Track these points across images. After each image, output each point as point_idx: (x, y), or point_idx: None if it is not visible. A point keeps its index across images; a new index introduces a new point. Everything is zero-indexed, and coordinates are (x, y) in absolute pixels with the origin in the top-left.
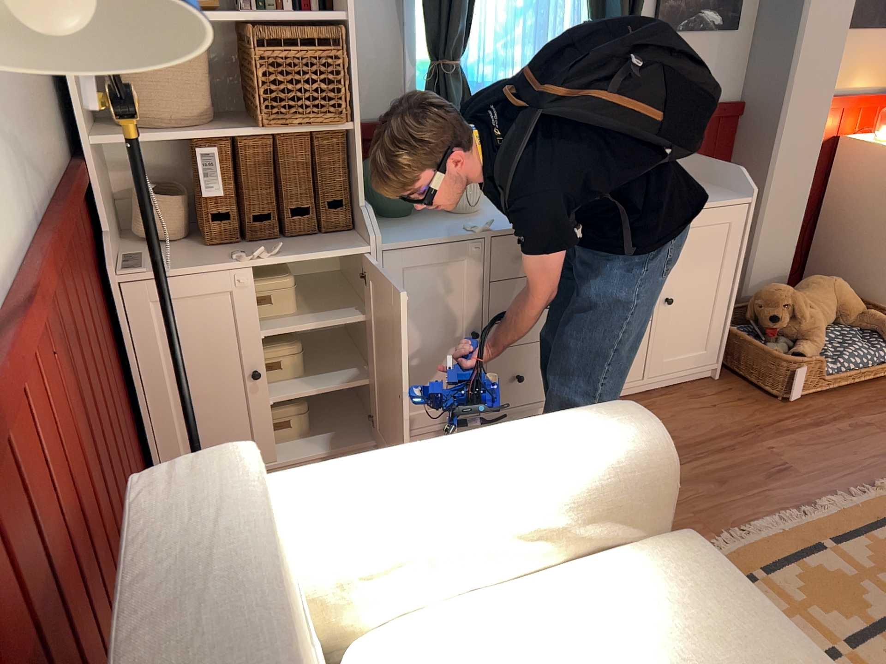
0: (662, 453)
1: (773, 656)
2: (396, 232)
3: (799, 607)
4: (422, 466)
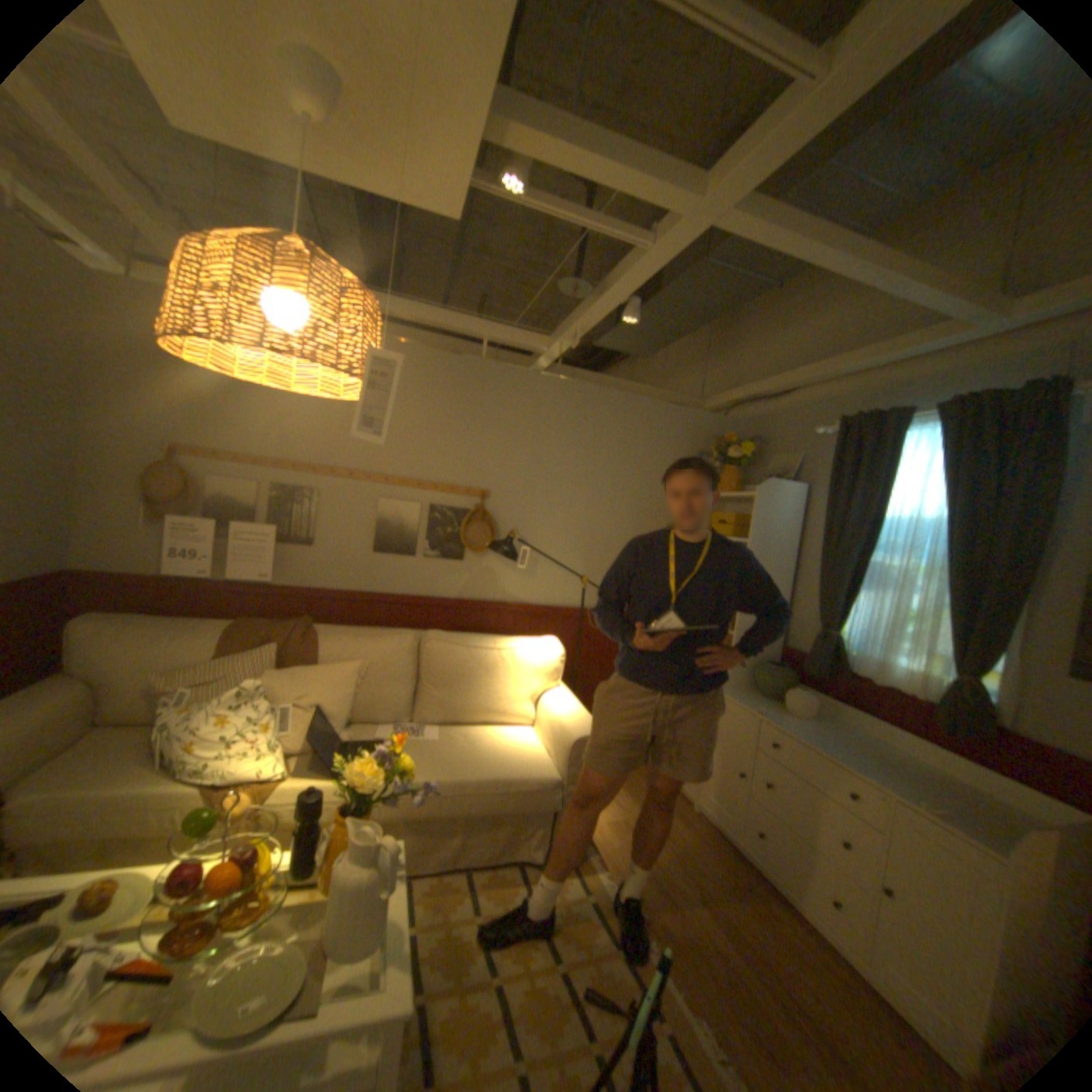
0: (576, 745)
1: (496, 771)
2: (738, 695)
3: (598, 969)
4: (560, 697)
